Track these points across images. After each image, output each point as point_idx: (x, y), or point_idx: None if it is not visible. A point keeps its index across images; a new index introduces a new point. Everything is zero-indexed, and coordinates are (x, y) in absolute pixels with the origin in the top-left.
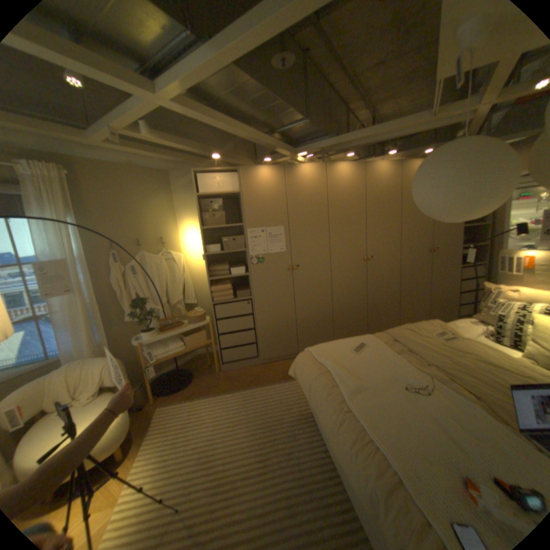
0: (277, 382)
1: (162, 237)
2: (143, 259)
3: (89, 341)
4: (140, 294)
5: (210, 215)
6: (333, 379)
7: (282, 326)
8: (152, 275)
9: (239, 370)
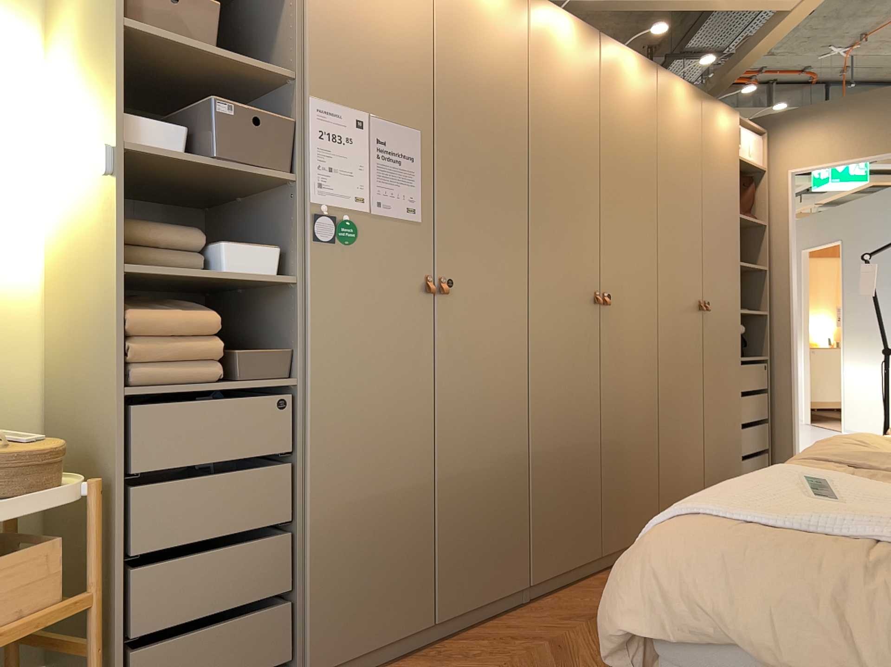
0: None
1: None
2: None
3: None
4: None
5: None
6: None
7: (385, 512)
8: None
9: None
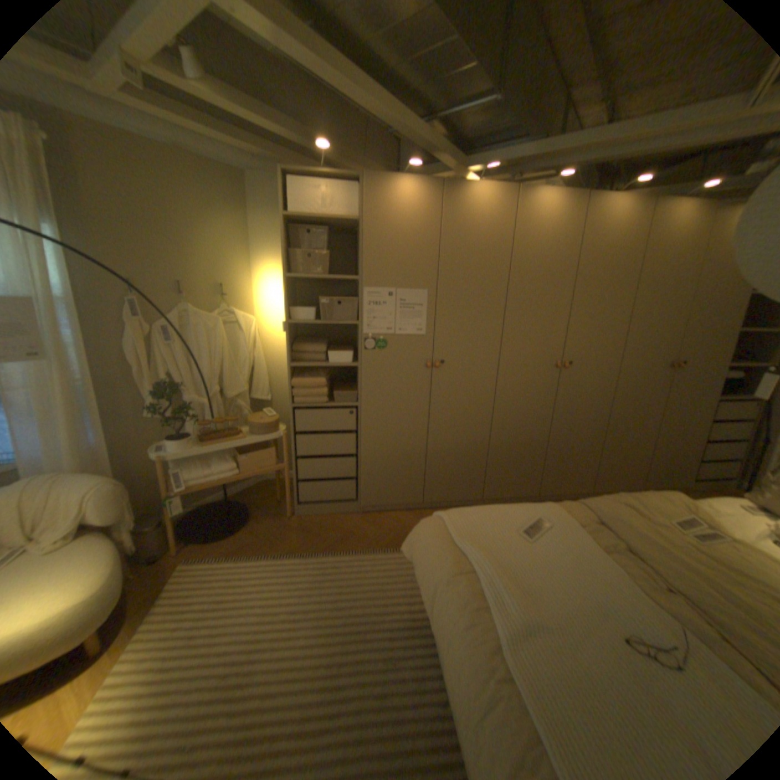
0: (380, 549)
1: (222, 285)
2: (185, 317)
3: (74, 443)
4: (175, 375)
5: (304, 254)
6: (482, 590)
7: (402, 457)
8: (198, 346)
9: (323, 517)
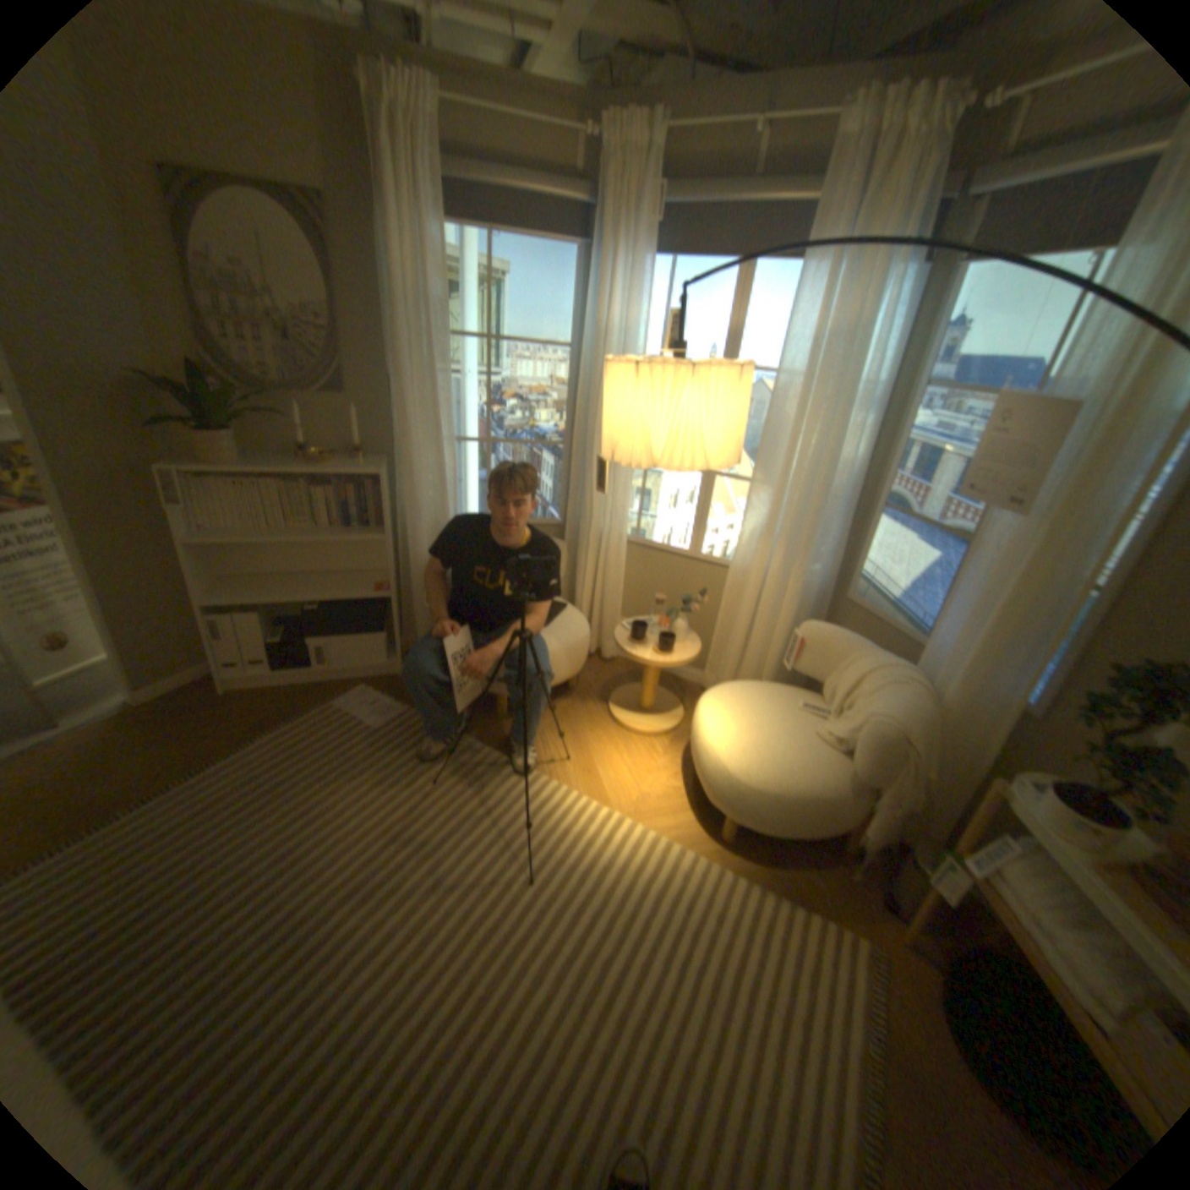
0: None
1: None
2: None
3: (979, 667)
4: None
5: None
6: None
7: None
8: None
9: None
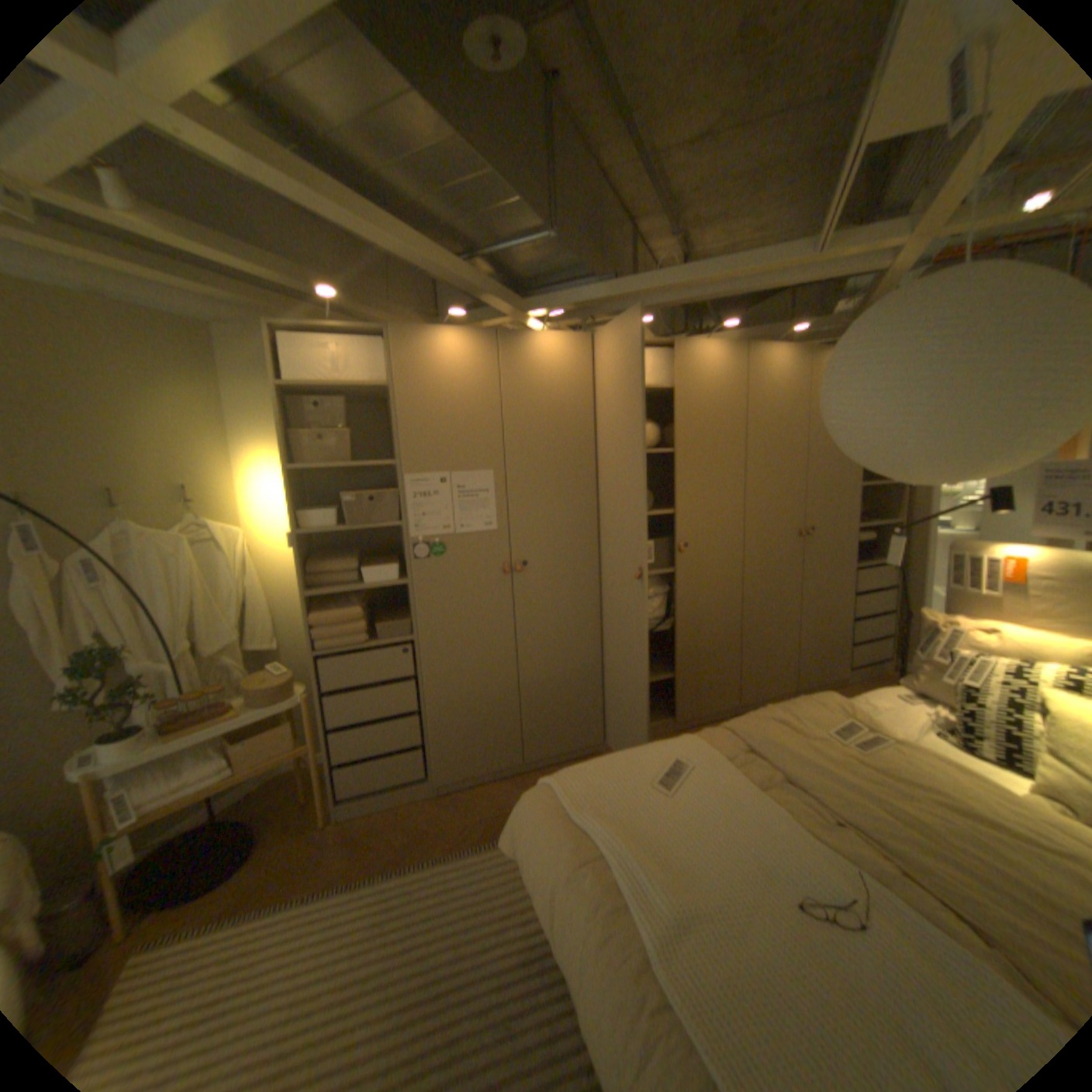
0: (470, 848)
1: (184, 486)
2: (123, 541)
3: None
4: (108, 635)
5: (312, 436)
6: (615, 881)
7: (486, 703)
8: (149, 584)
9: (377, 817)
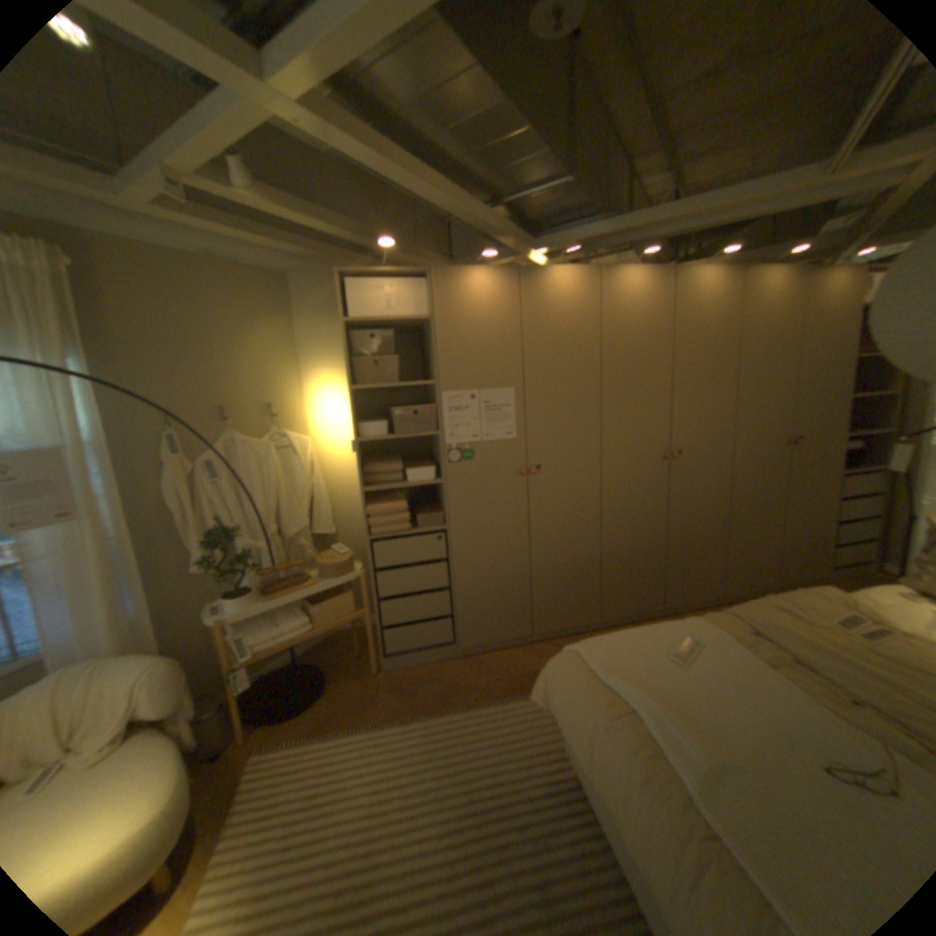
0: (496, 700)
1: (273, 404)
2: (233, 447)
3: (114, 617)
4: (226, 518)
5: (371, 362)
6: (650, 733)
7: (505, 583)
8: (251, 480)
9: (418, 670)
